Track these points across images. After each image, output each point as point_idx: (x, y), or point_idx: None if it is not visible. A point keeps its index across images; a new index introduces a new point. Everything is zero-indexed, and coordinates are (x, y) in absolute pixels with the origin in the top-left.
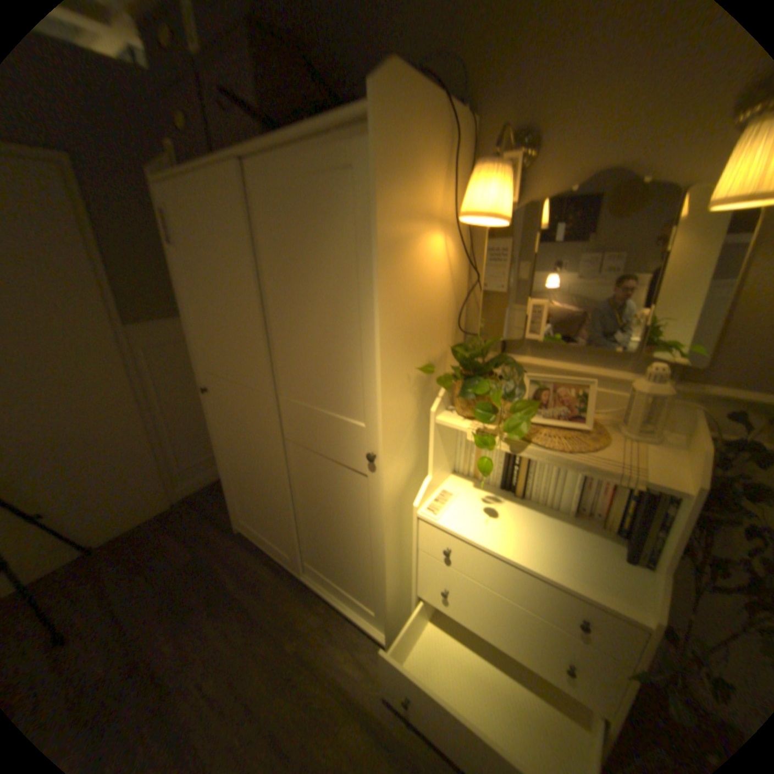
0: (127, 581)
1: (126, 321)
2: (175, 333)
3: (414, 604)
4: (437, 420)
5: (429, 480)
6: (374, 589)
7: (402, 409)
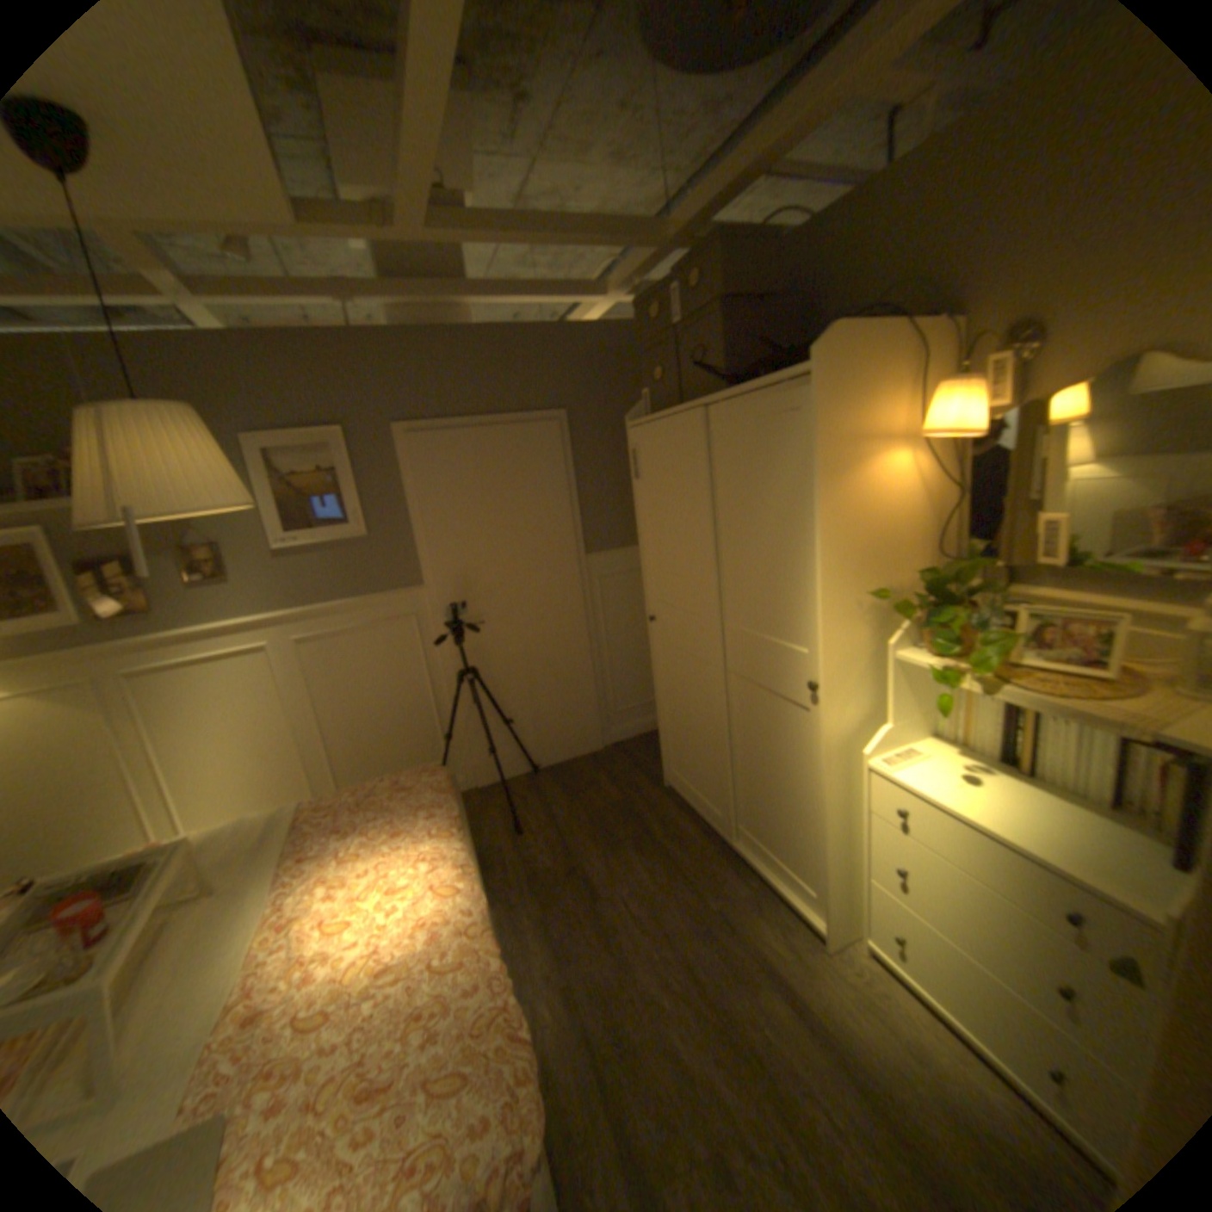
0: (570, 804)
1: (591, 553)
2: (629, 565)
3: (869, 893)
4: (899, 657)
5: (891, 731)
6: (818, 860)
7: (853, 639)
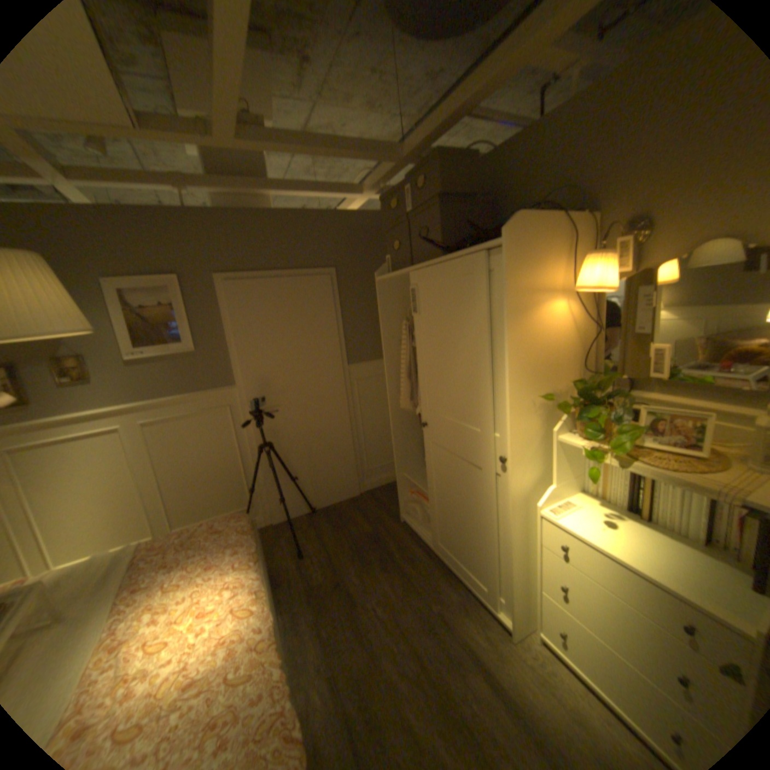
0: (336, 536)
1: (351, 364)
2: (376, 372)
3: (540, 601)
4: (559, 439)
5: (554, 490)
6: (506, 578)
7: (529, 428)
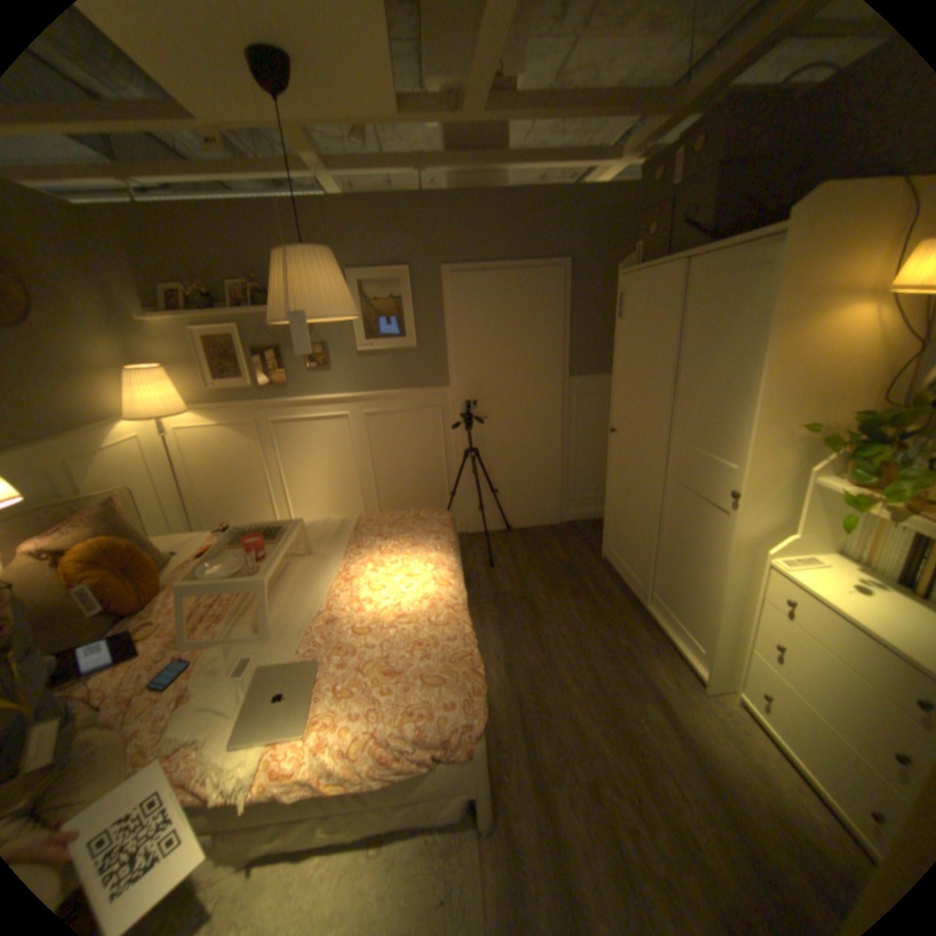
0: (529, 555)
1: (573, 375)
2: (602, 388)
3: (751, 659)
4: (819, 481)
5: (798, 540)
6: (713, 627)
7: (779, 461)
